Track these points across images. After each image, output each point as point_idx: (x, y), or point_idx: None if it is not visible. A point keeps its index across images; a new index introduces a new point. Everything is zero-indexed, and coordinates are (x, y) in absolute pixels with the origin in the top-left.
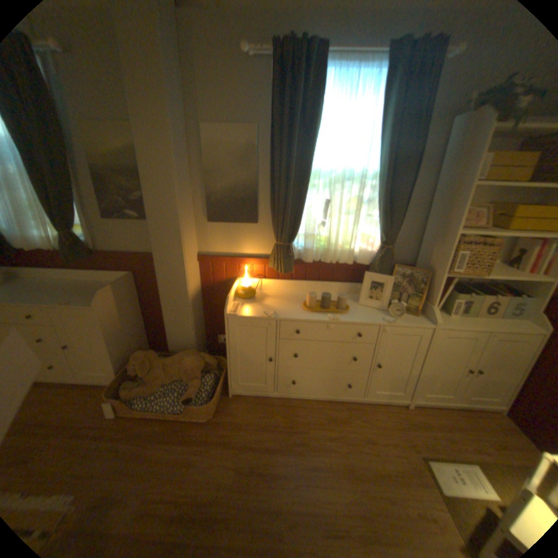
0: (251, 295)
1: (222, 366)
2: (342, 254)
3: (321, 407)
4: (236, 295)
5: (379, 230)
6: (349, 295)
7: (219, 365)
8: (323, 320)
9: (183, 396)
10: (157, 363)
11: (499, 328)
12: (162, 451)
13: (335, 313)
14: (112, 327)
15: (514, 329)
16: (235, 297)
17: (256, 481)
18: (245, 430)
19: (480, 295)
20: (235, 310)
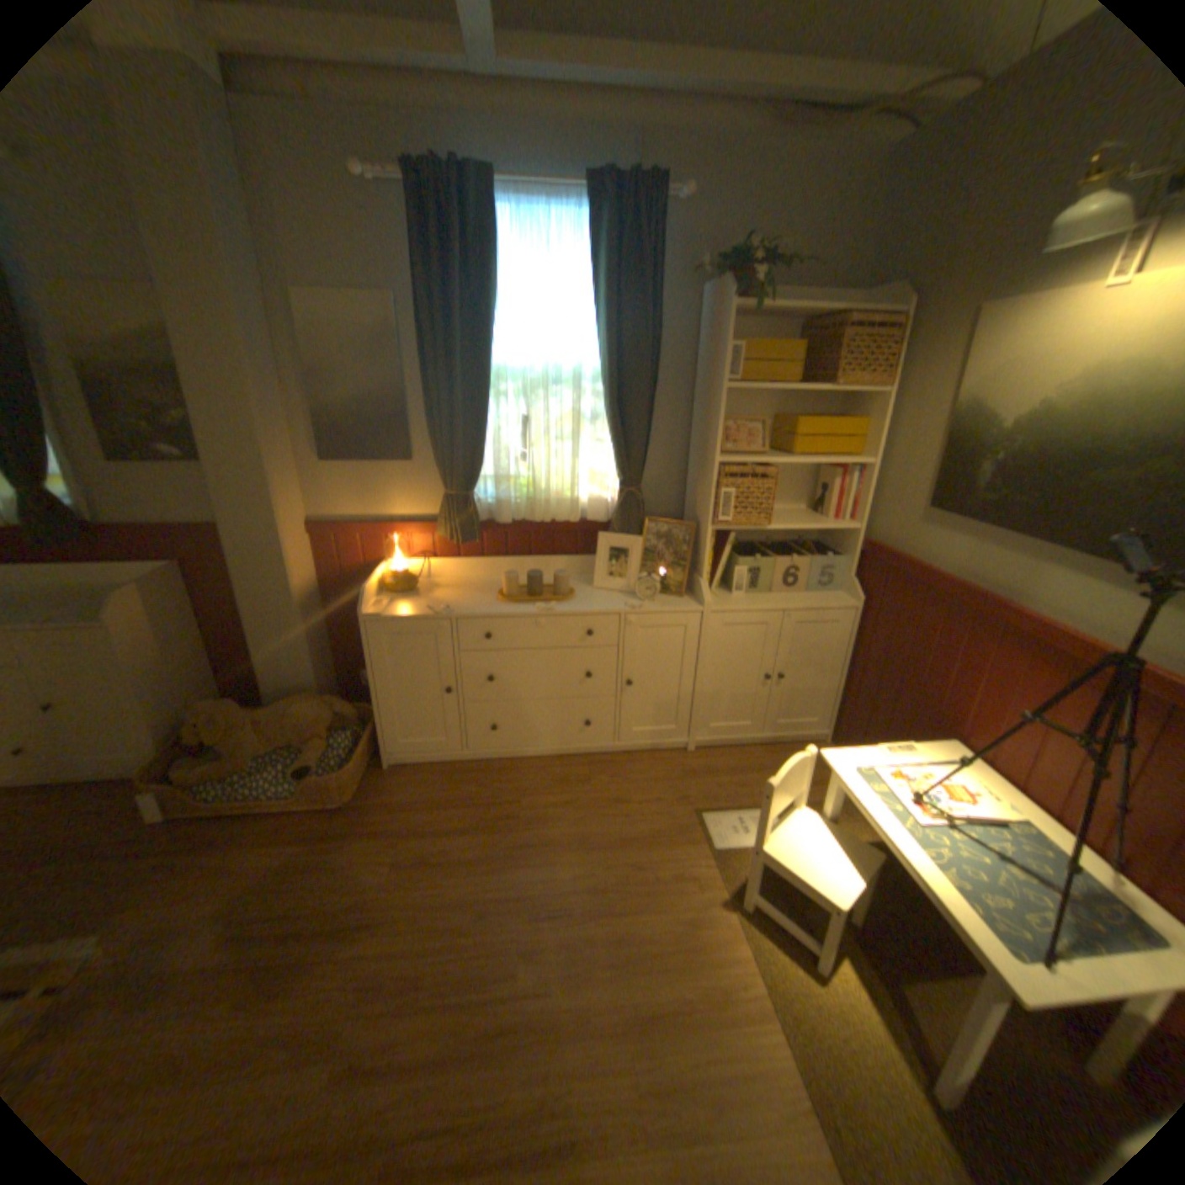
0: (407, 586)
1: (368, 721)
2: (561, 508)
3: (544, 765)
4: (383, 590)
5: (615, 464)
6: (582, 577)
7: (361, 719)
8: (527, 613)
9: (294, 766)
10: (240, 721)
11: (794, 604)
12: (260, 858)
13: (551, 602)
14: (144, 662)
15: (816, 603)
16: (380, 594)
17: (426, 873)
18: (411, 811)
19: (769, 558)
20: (378, 610)
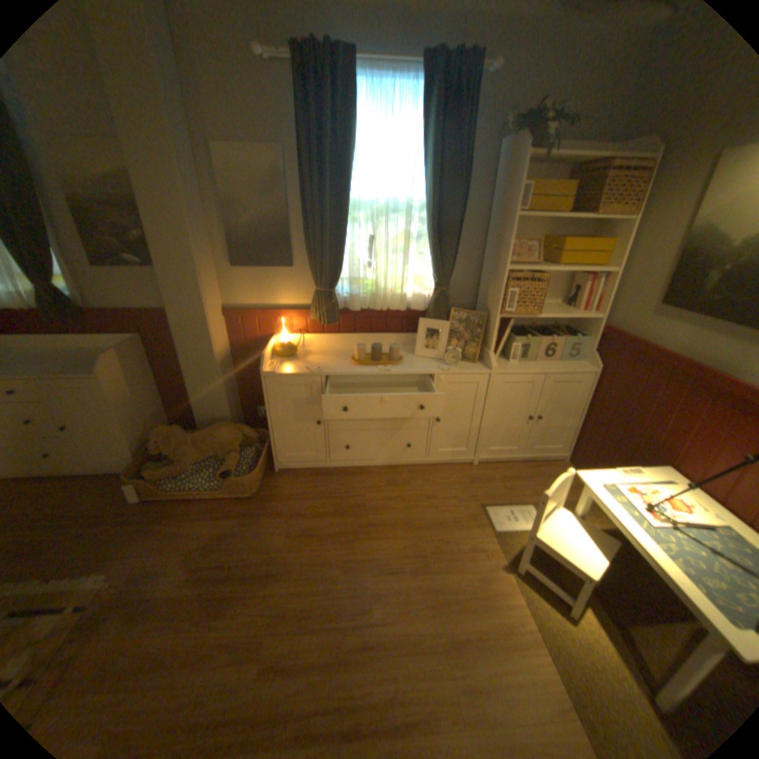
0: (291, 353)
1: (264, 440)
2: (393, 301)
3: (379, 472)
4: (274, 355)
5: (432, 271)
6: (405, 348)
7: (260, 439)
8: (372, 373)
9: (220, 470)
10: (184, 439)
11: (553, 370)
12: (201, 528)
13: (387, 365)
14: (122, 401)
15: (568, 369)
16: (272, 358)
17: (308, 542)
18: (295, 500)
19: (536, 337)
20: (273, 369)
